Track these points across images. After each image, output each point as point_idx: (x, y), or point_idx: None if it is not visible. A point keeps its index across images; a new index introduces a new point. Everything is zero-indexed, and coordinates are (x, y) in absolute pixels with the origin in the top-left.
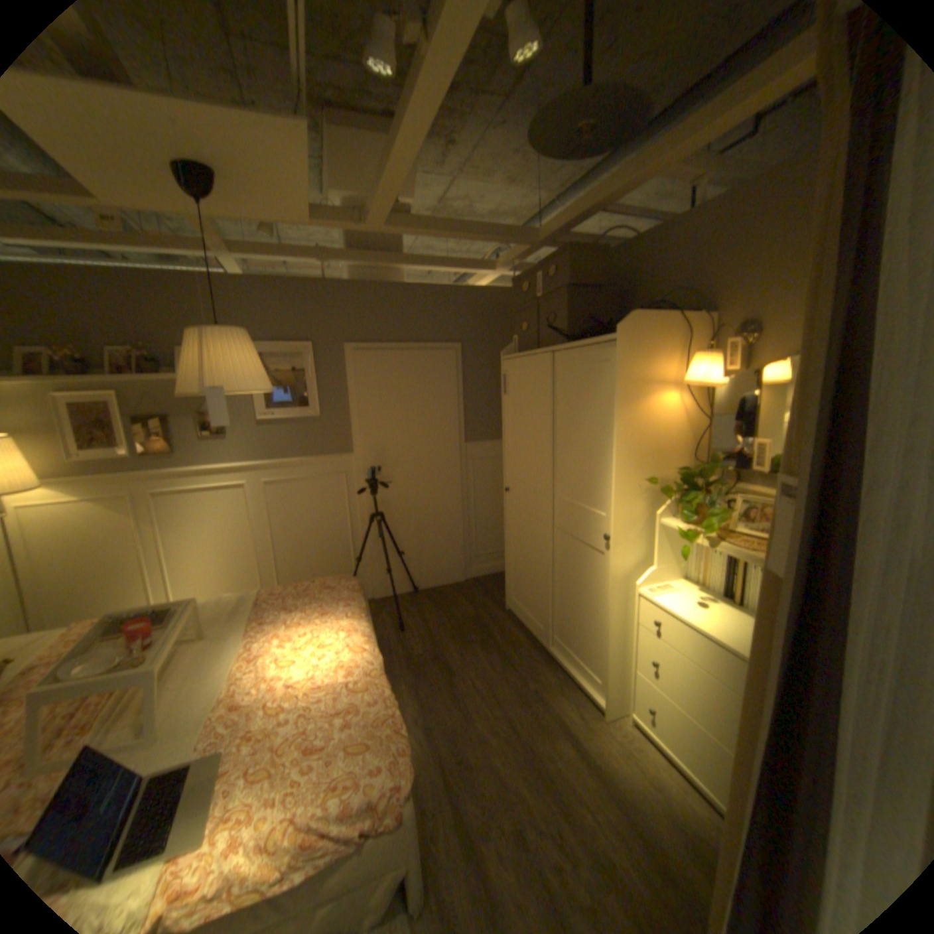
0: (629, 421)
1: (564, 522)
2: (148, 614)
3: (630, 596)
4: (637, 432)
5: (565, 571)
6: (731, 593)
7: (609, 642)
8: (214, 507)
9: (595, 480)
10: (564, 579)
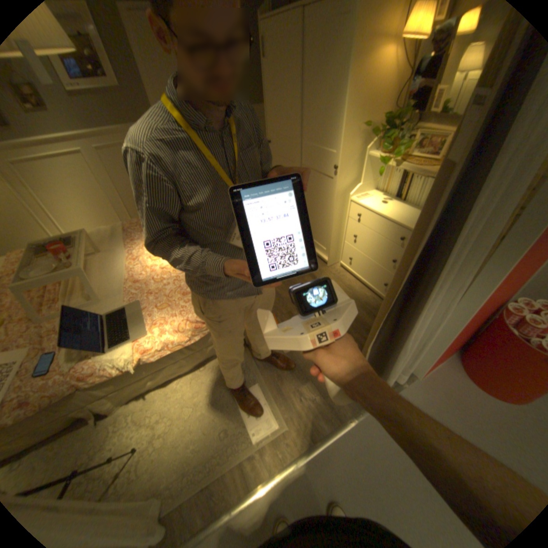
0: (358, 74)
1: (308, 161)
2: (57, 241)
3: (345, 202)
4: (363, 84)
5: (308, 193)
6: (400, 194)
7: (332, 228)
8: (65, 170)
9: (330, 127)
10: (307, 198)
